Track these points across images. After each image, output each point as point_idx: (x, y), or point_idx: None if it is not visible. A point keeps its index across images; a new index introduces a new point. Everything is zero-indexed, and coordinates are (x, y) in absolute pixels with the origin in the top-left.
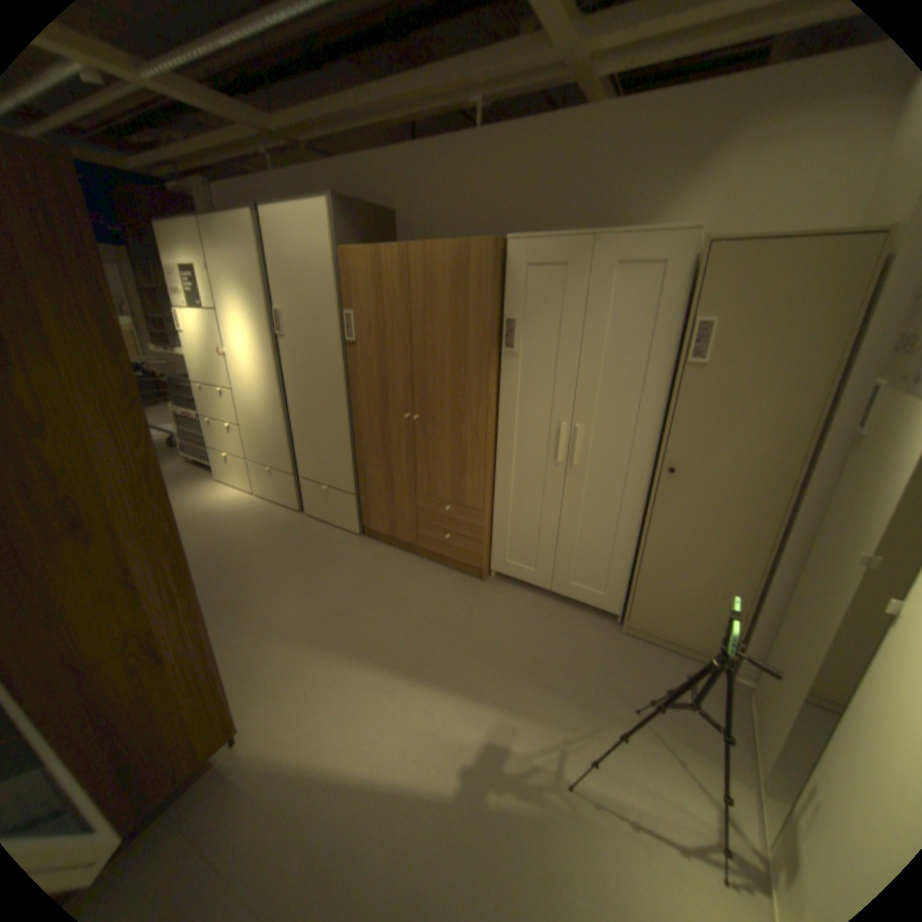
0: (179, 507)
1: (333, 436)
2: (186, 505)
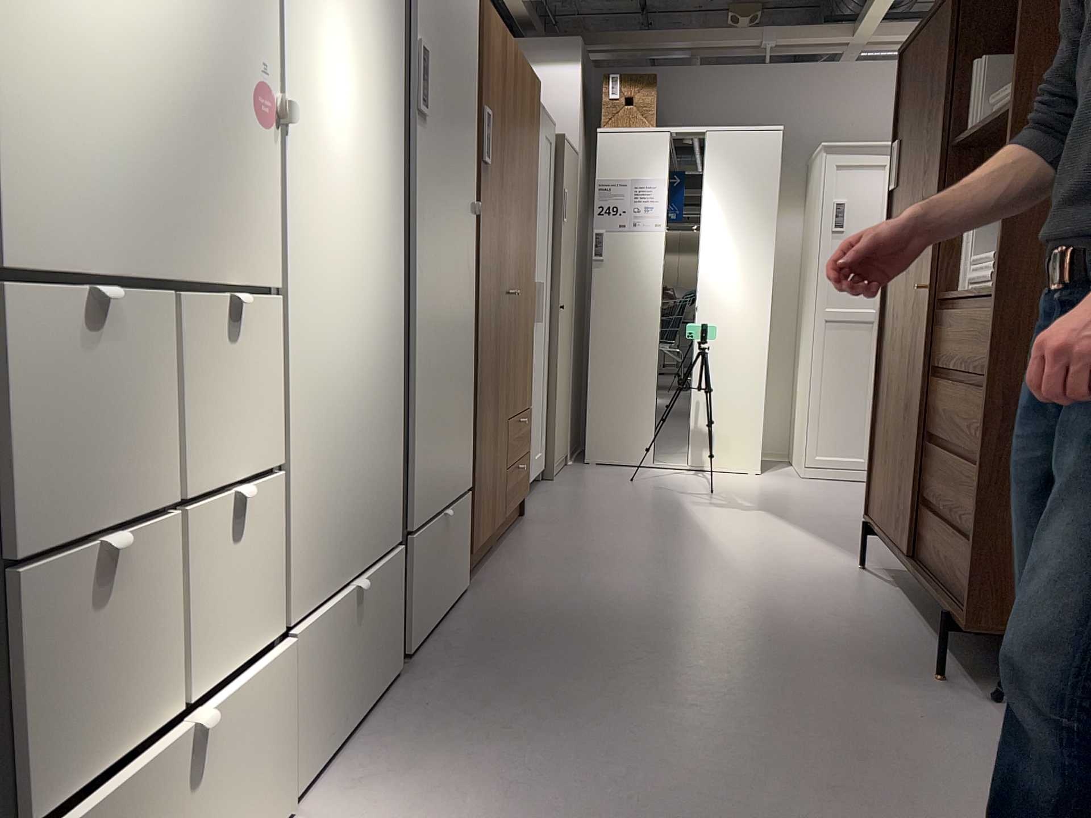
0: None
1: (456, 364)
2: None
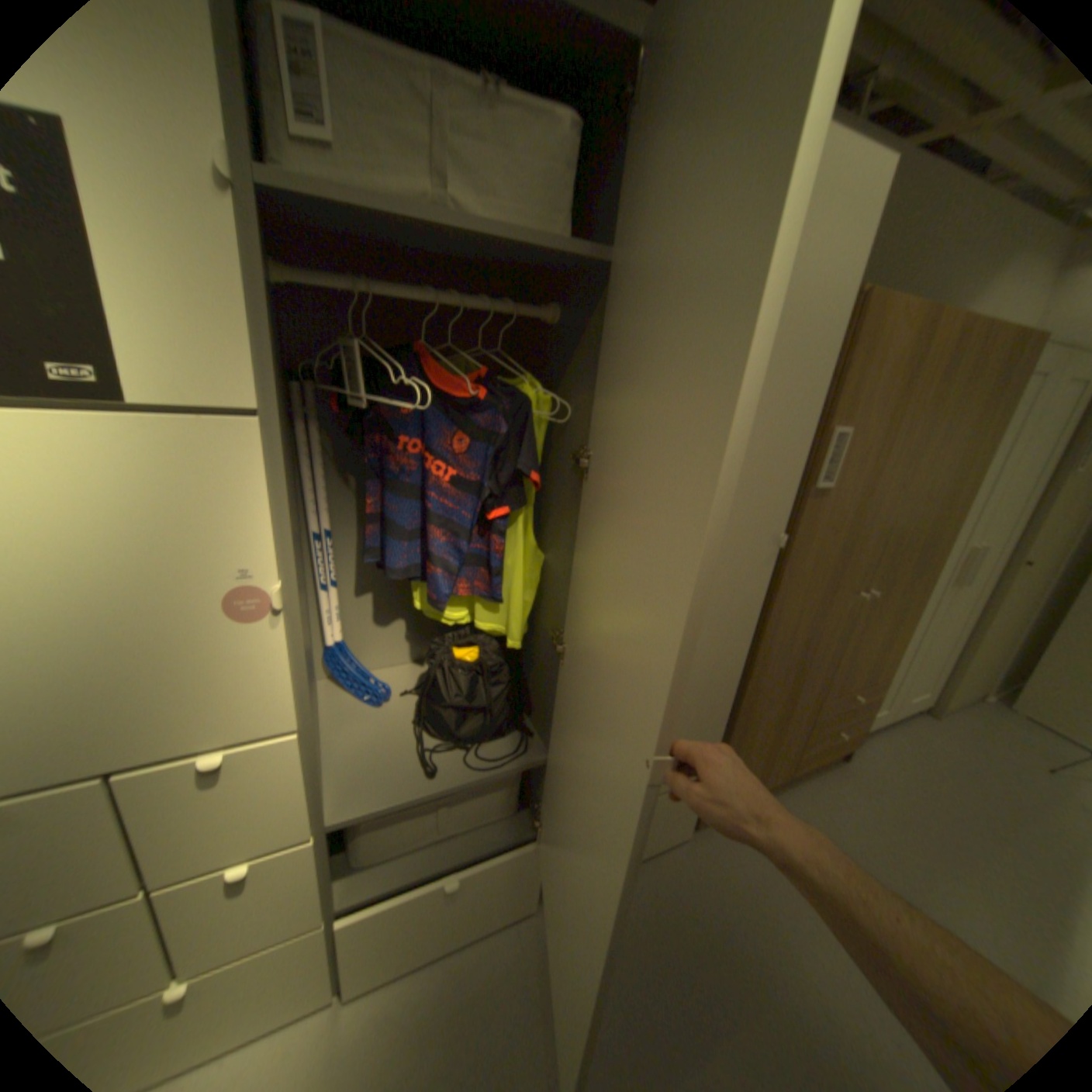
0: None
1: (704, 690)
2: None
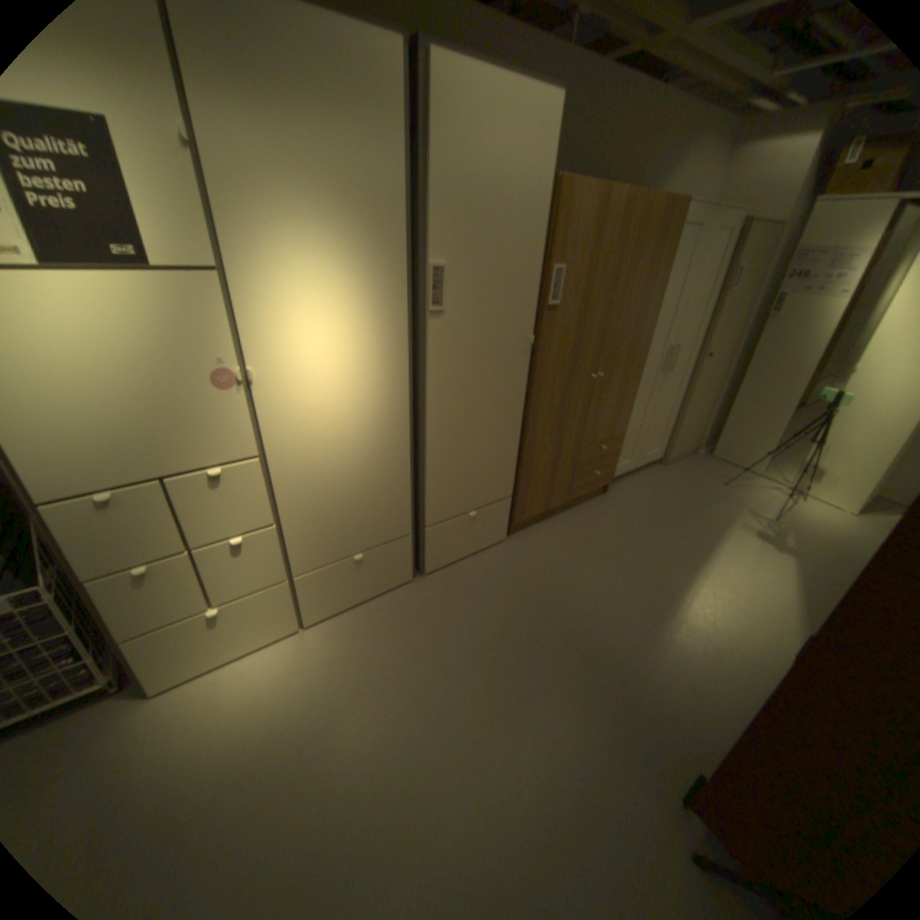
0: (227, 776)
1: (497, 439)
2: (231, 759)
